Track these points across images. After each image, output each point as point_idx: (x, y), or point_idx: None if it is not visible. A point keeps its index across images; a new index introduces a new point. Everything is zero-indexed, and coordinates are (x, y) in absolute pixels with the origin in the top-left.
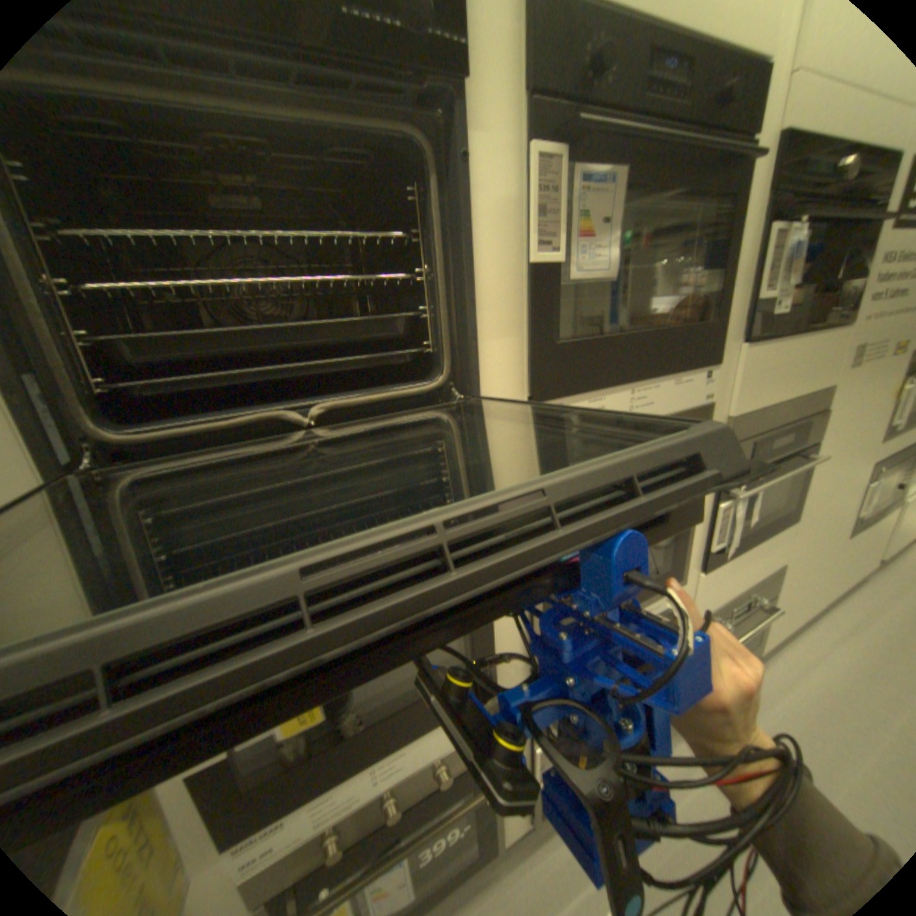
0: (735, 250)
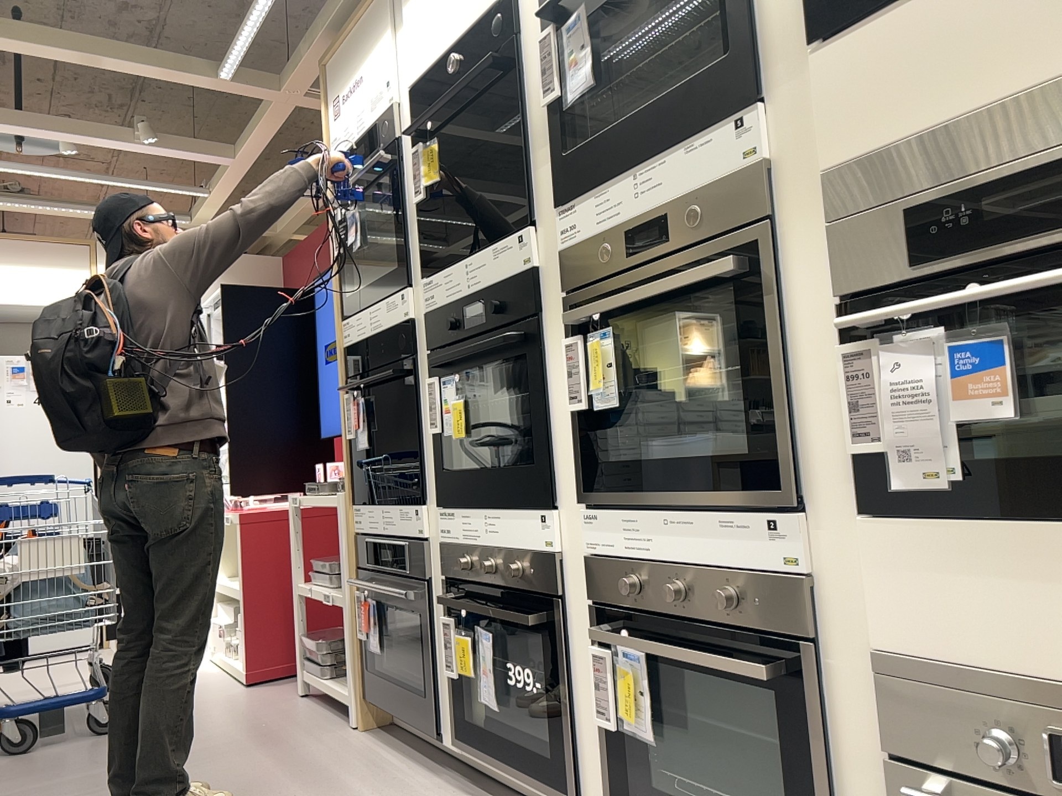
0: None
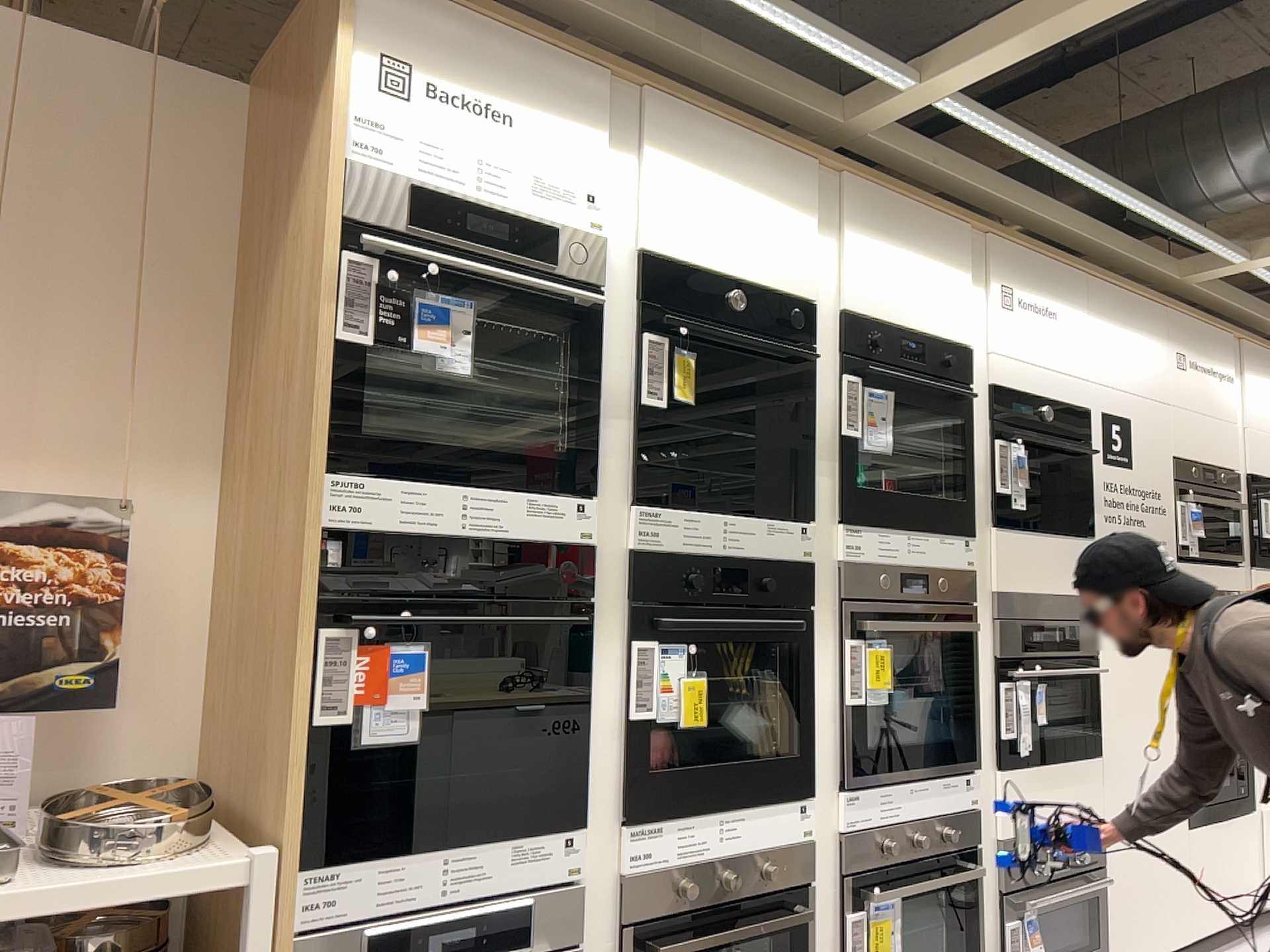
0: (969, 454)
